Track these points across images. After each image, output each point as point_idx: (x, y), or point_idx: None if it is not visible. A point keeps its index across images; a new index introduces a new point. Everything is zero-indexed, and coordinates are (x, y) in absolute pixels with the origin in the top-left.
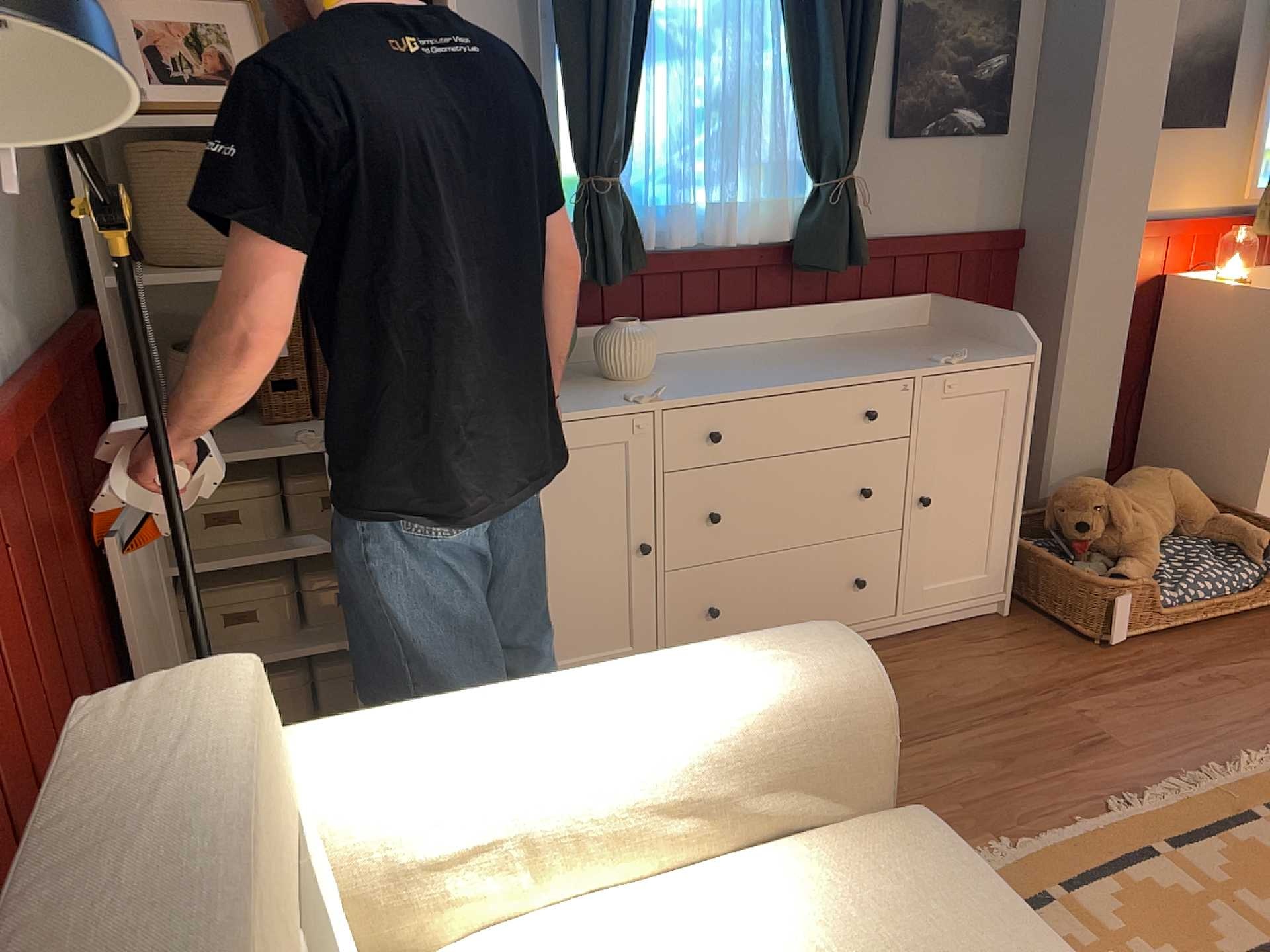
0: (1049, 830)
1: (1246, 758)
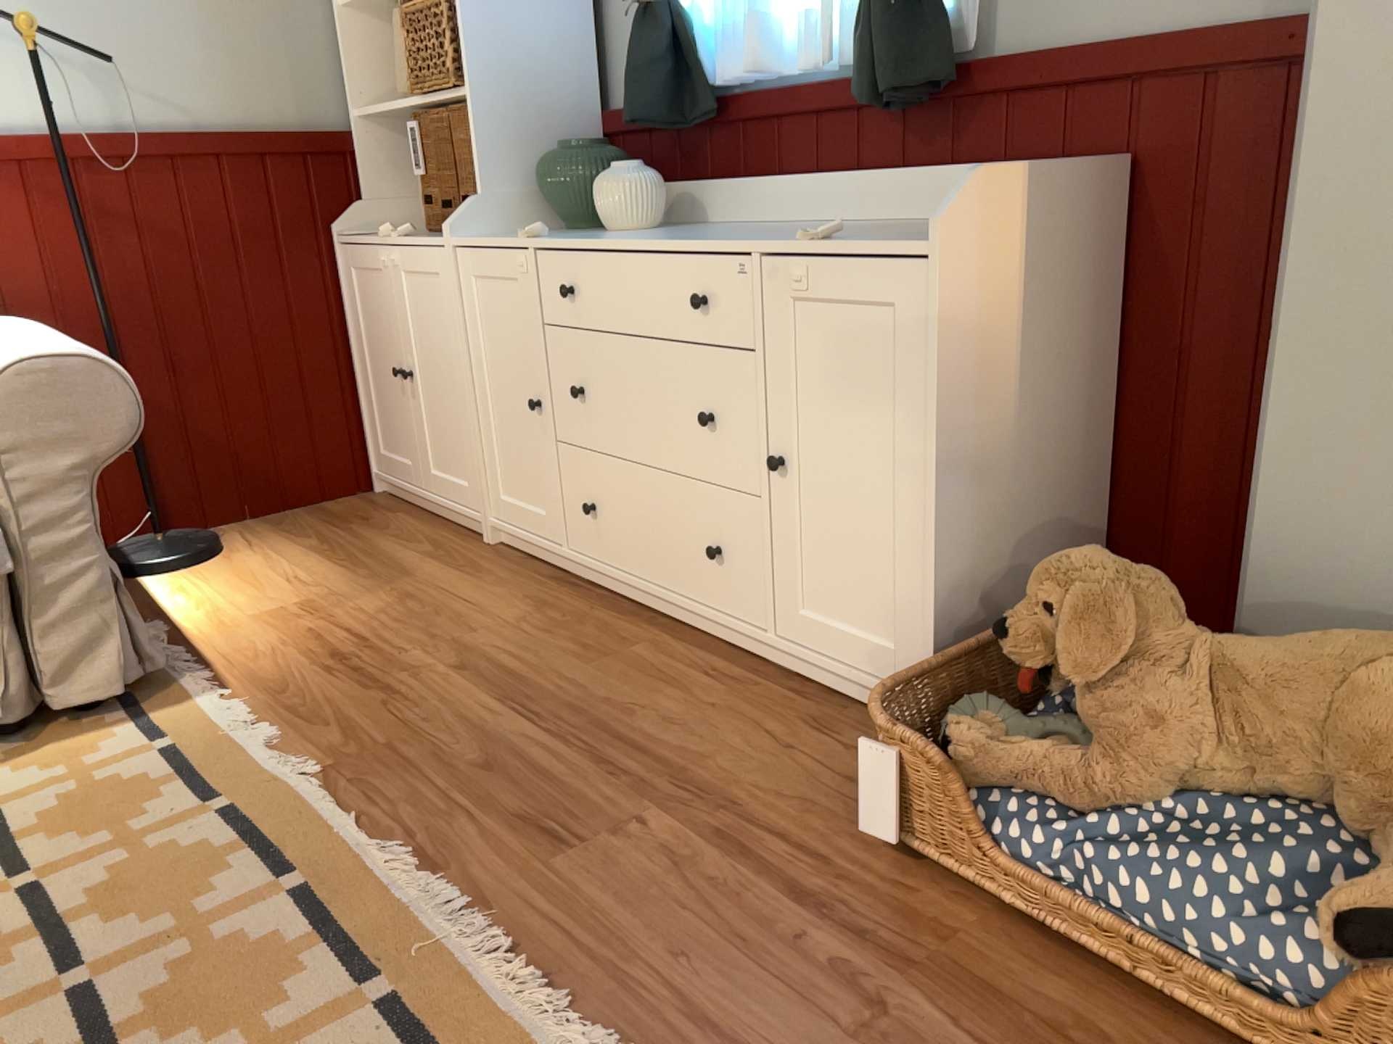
0: (338, 799)
1: (546, 992)
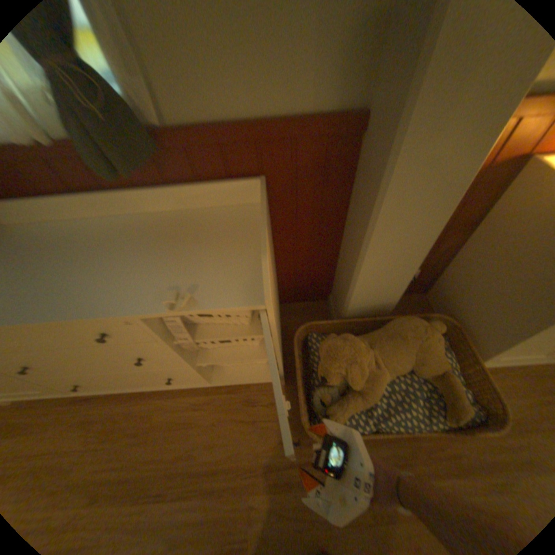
0: None
1: None
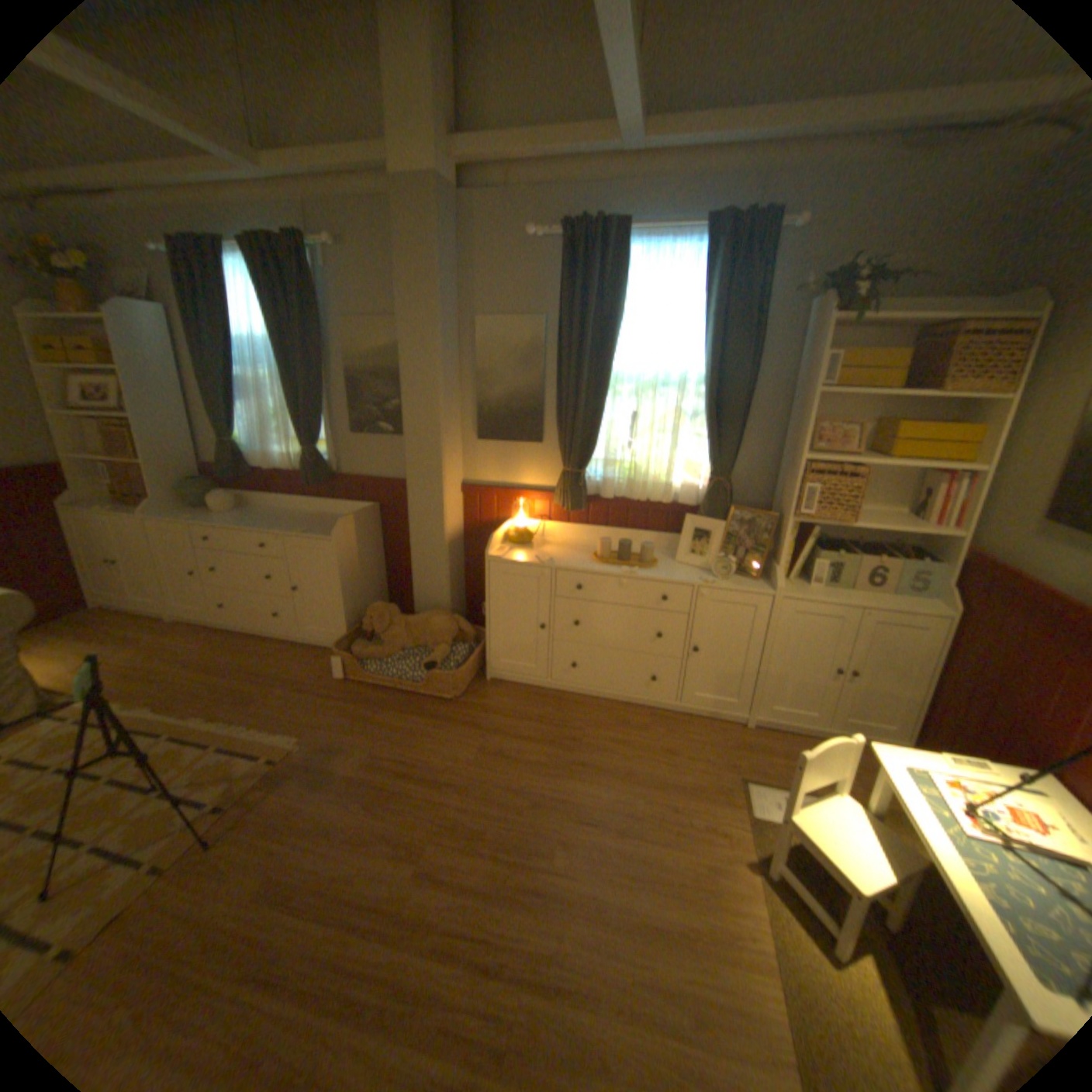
0: (163, 717)
1: (260, 735)
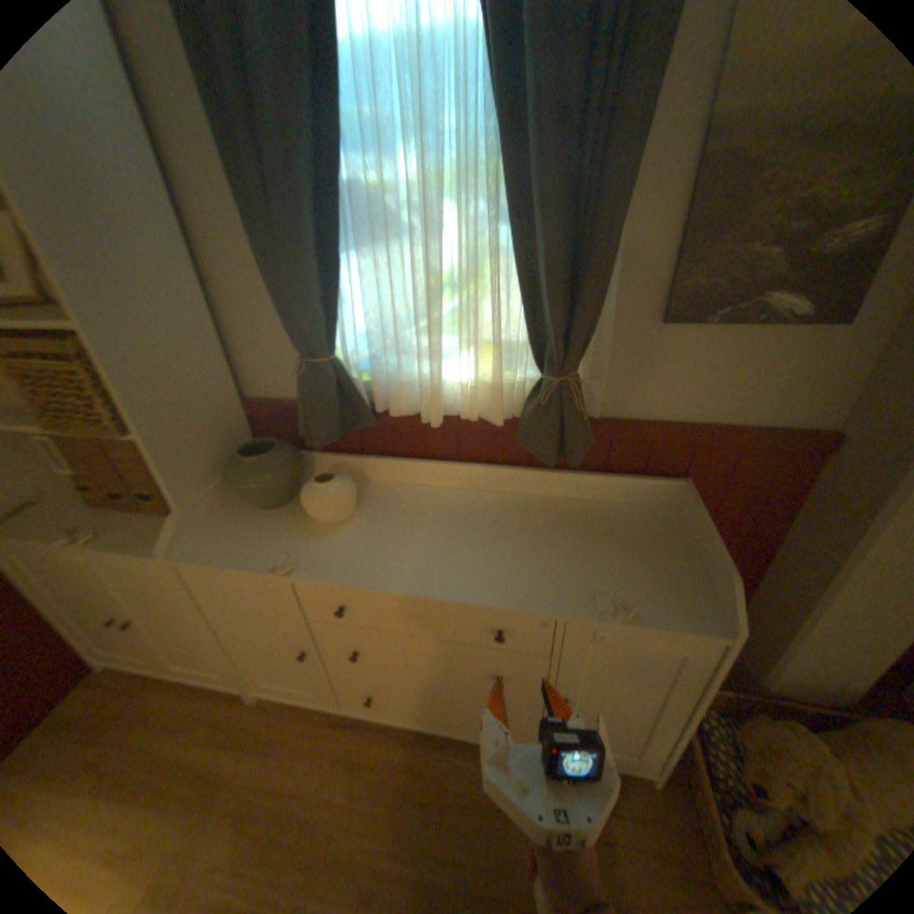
0: None
1: None
